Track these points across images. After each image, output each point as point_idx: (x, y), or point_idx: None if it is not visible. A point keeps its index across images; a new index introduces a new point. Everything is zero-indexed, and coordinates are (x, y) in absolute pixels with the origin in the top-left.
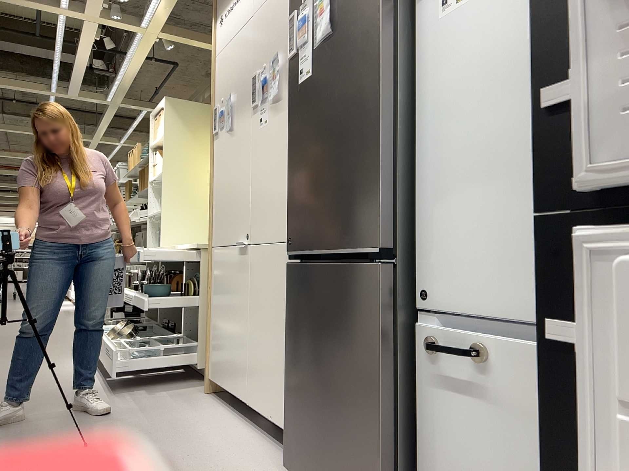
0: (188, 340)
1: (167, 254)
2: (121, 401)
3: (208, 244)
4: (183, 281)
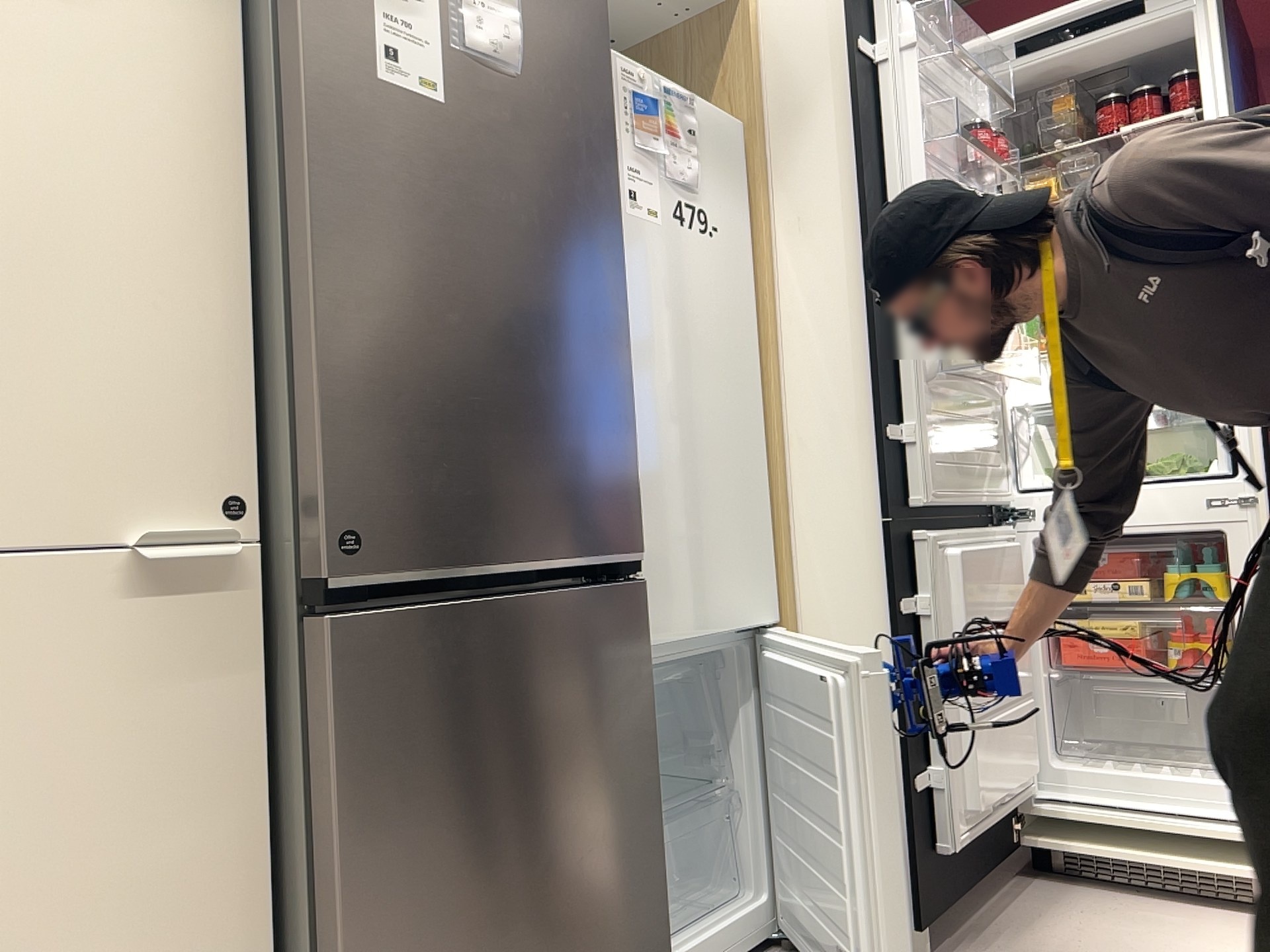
0: None
1: None
2: None
3: None
4: None
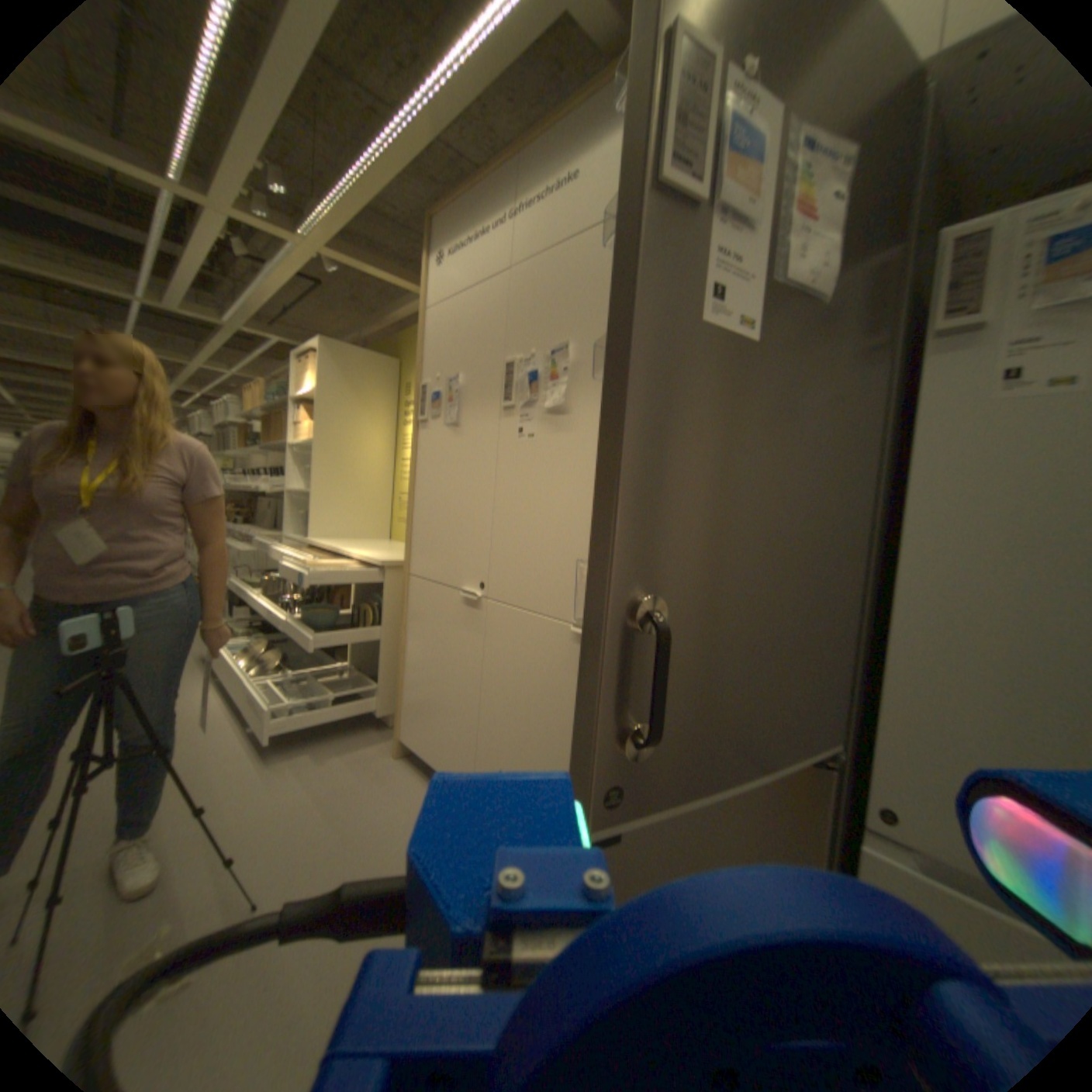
0: (359, 675)
1: (330, 564)
2: (279, 783)
3: (394, 559)
4: (348, 595)
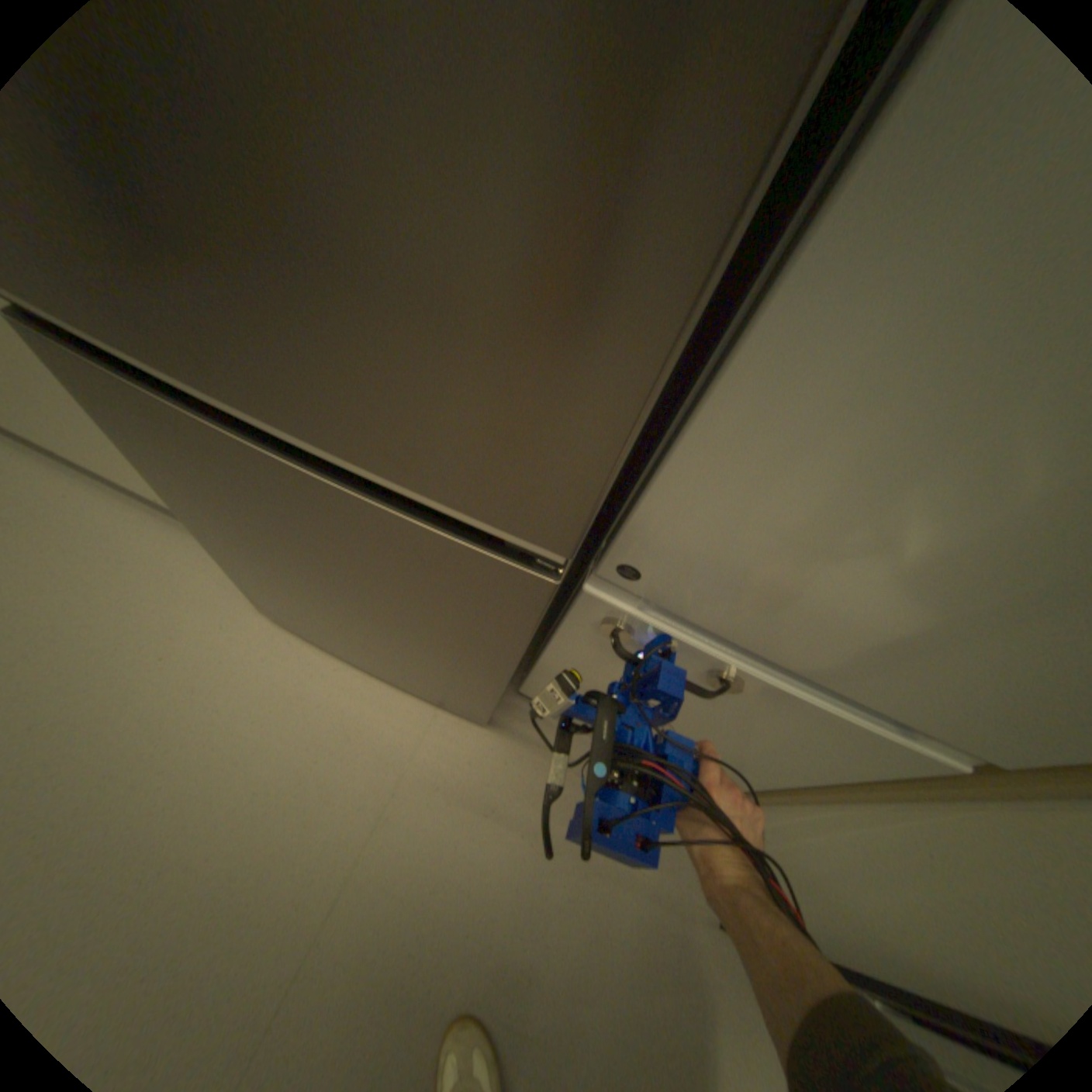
0: None
1: None
2: None
3: None
4: None
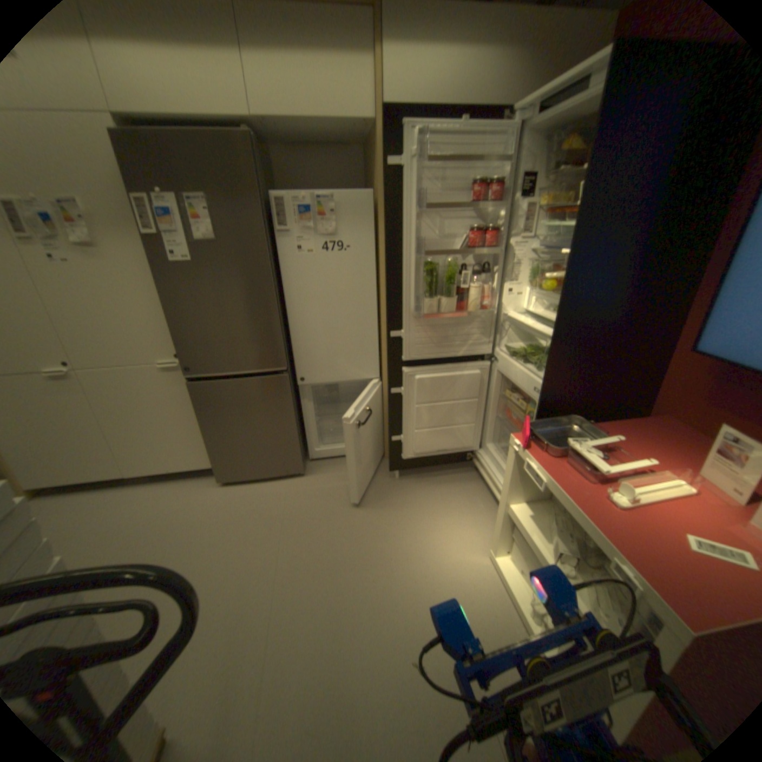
0: None
1: None
2: None
3: None
4: None
